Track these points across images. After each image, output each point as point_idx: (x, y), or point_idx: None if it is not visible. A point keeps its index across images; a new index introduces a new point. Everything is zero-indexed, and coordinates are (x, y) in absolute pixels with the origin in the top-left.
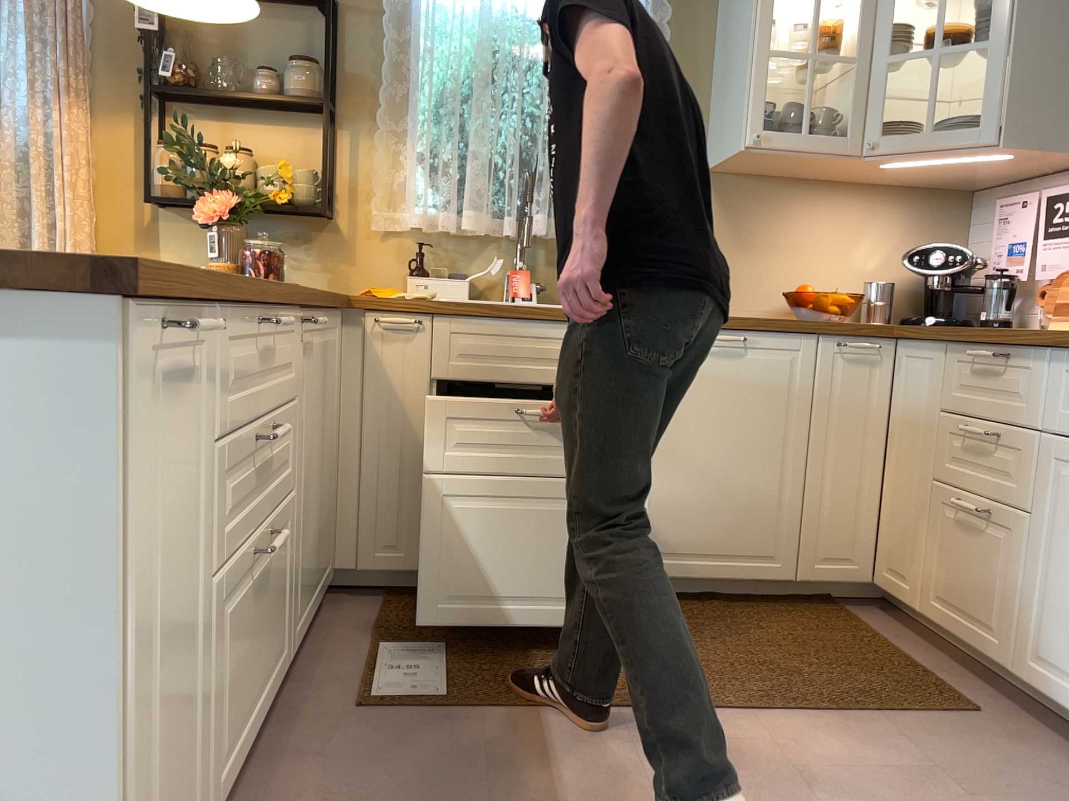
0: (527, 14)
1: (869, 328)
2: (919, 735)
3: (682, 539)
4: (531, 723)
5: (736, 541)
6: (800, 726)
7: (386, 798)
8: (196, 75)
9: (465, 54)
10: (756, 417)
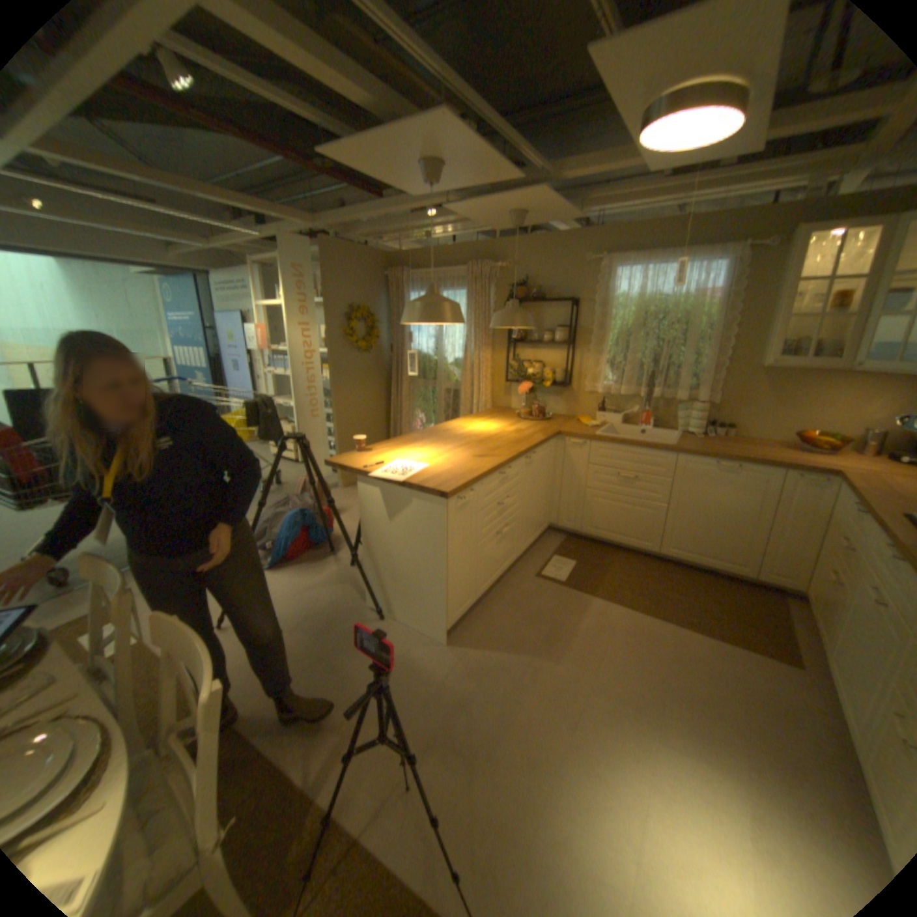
0: (661, 295)
1: (821, 470)
2: (754, 665)
3: (694, 547)
4: (589, 600)
5: (724, 554)
6: (697, 640)
7: (530, 607)
8: (522, 335)
9: (631, 315)
10: (742, 502)
